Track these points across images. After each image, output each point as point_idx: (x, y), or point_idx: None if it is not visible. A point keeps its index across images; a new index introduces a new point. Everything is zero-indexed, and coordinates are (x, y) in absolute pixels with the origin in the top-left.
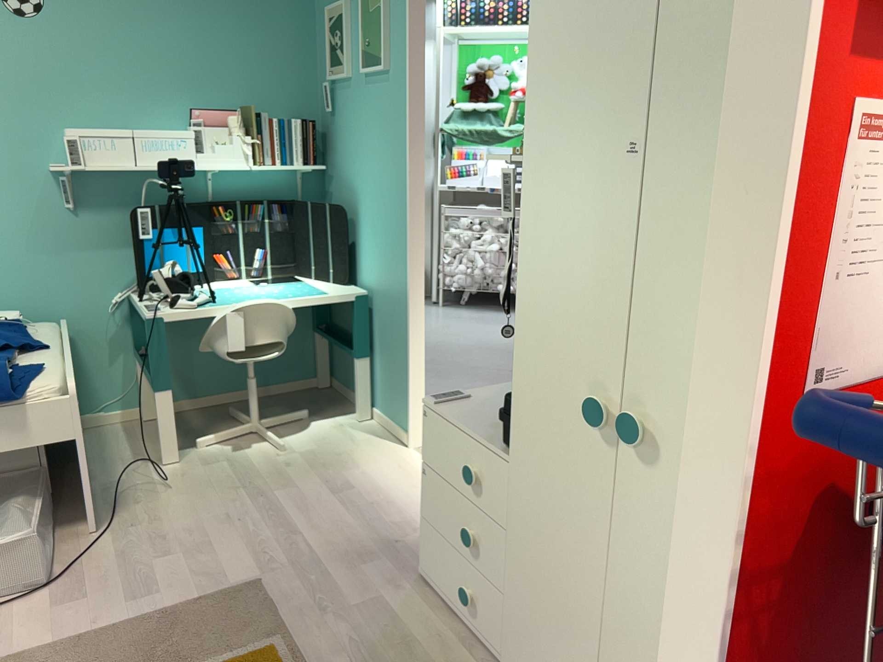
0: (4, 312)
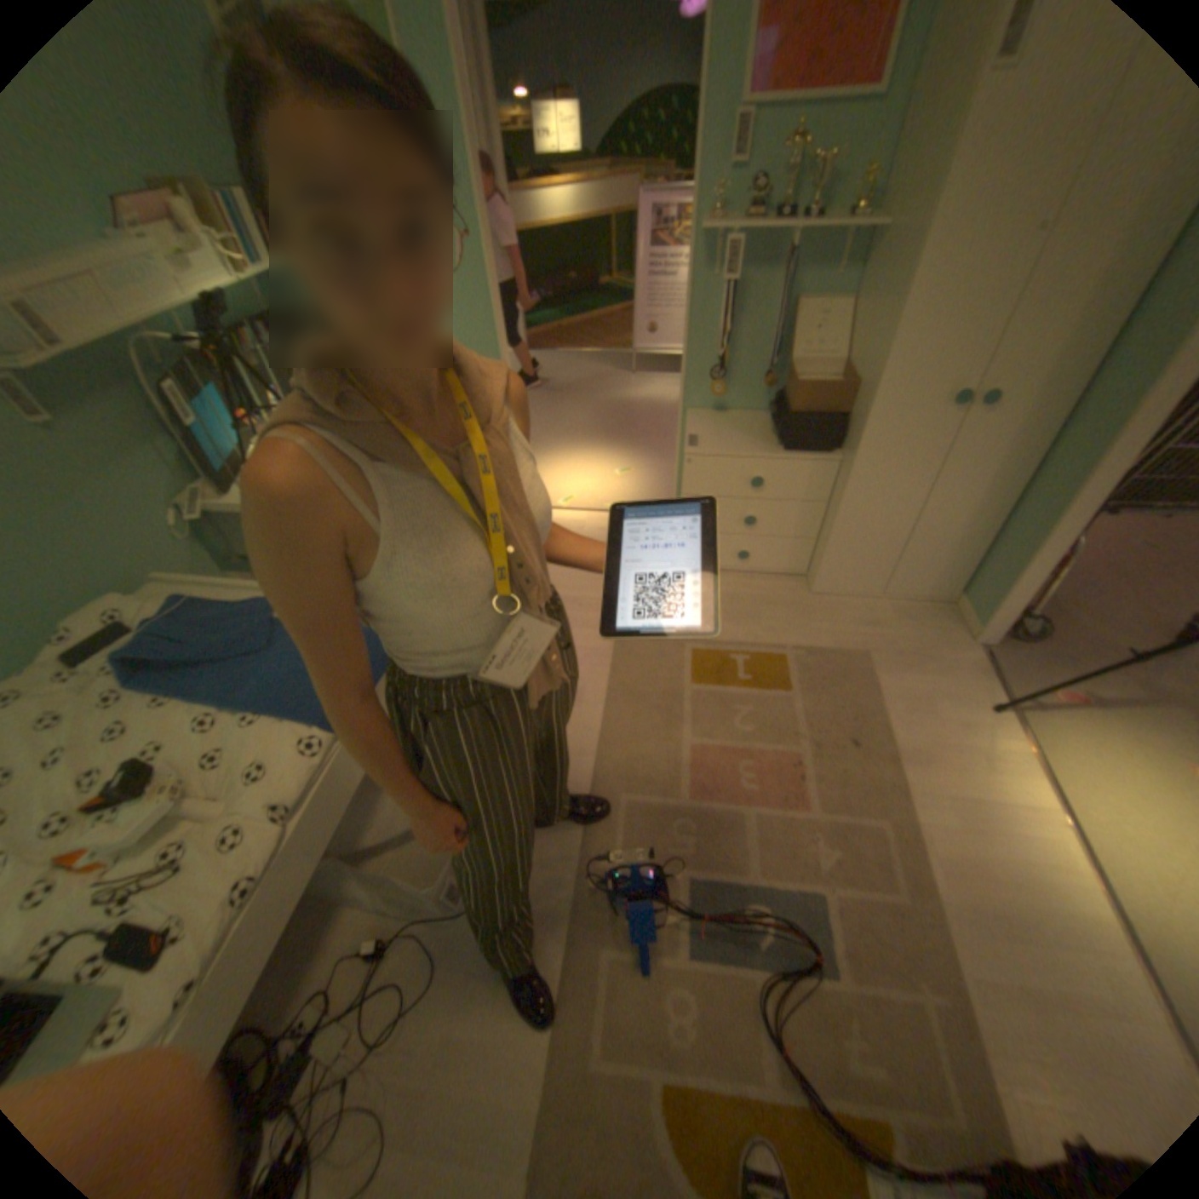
0: (104, 604)
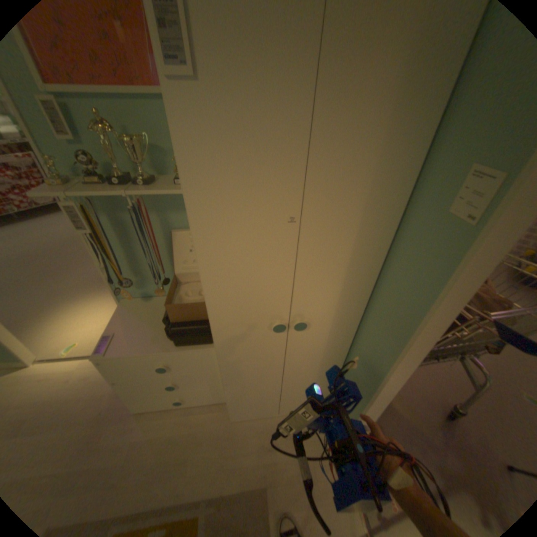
0: None
